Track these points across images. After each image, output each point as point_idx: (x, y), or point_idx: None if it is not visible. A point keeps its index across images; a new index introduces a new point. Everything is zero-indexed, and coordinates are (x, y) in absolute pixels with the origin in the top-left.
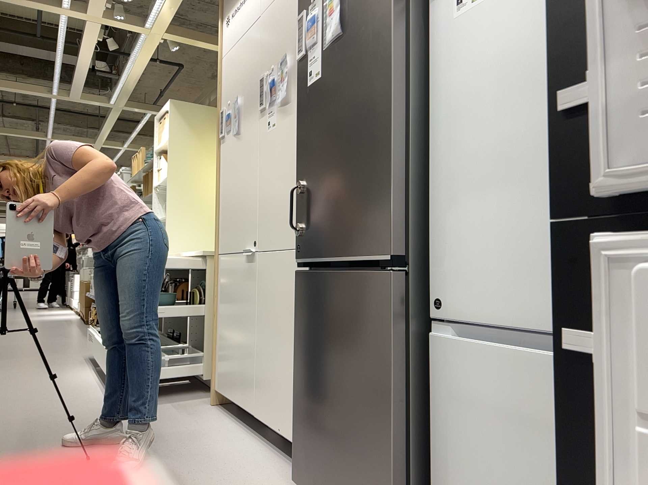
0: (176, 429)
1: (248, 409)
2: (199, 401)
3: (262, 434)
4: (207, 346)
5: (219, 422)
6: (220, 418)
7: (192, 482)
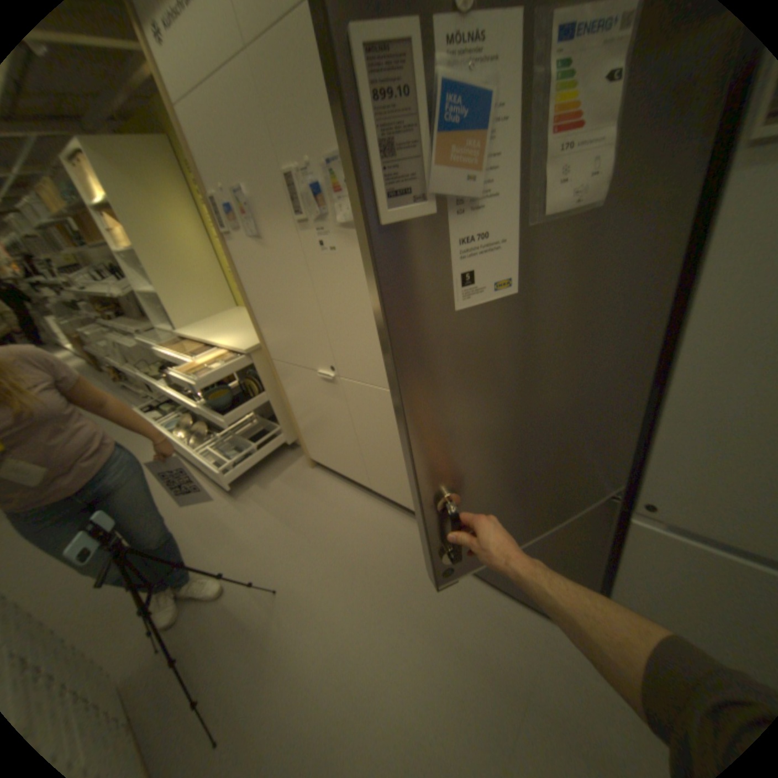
0: (307, 513)
1: (361, 482)
2: (295, 465)
3: (376, 492)
4: (281, 421)
5: (333, 489)
6: (330, 483)
7: (374, 582)
